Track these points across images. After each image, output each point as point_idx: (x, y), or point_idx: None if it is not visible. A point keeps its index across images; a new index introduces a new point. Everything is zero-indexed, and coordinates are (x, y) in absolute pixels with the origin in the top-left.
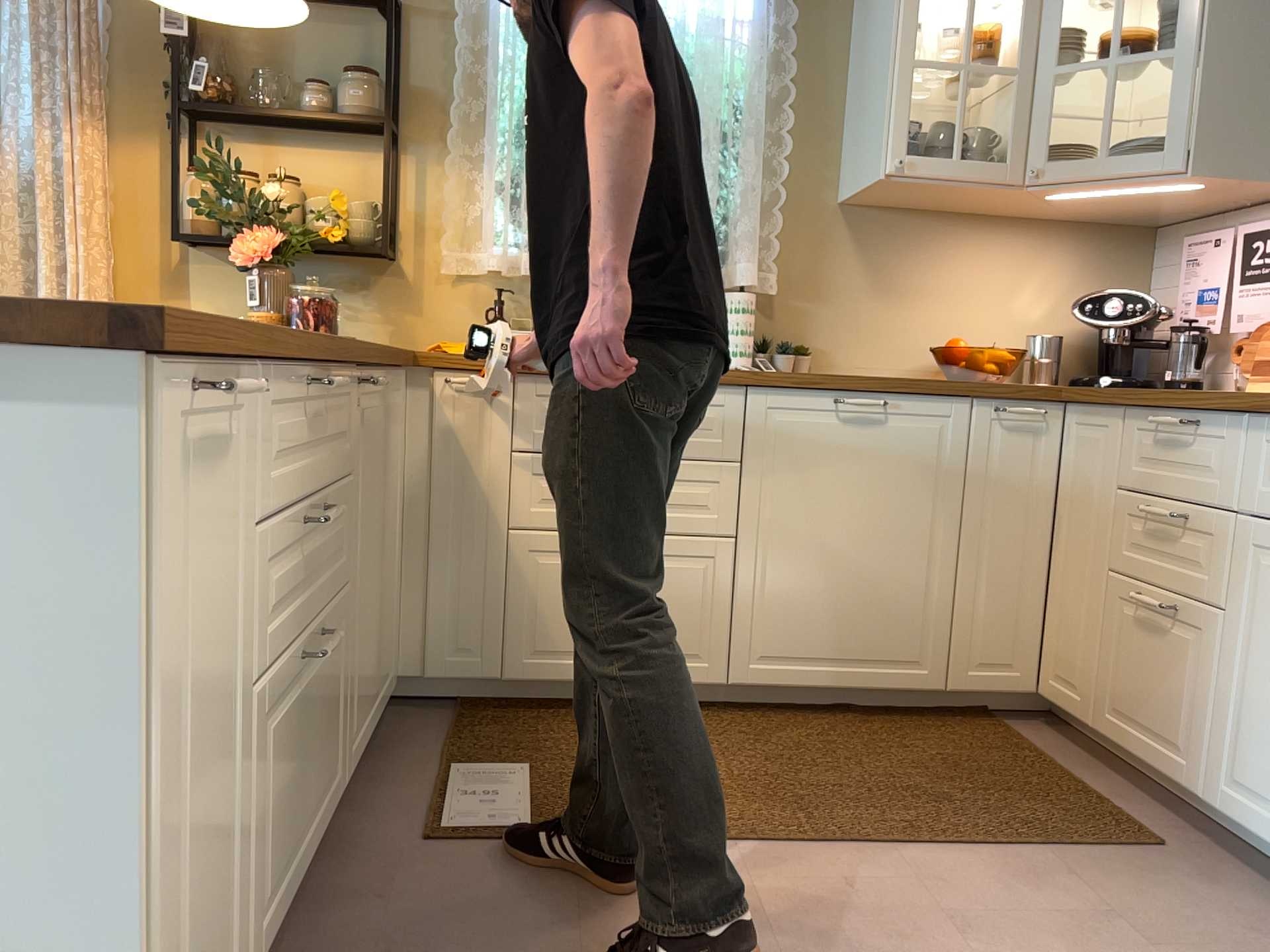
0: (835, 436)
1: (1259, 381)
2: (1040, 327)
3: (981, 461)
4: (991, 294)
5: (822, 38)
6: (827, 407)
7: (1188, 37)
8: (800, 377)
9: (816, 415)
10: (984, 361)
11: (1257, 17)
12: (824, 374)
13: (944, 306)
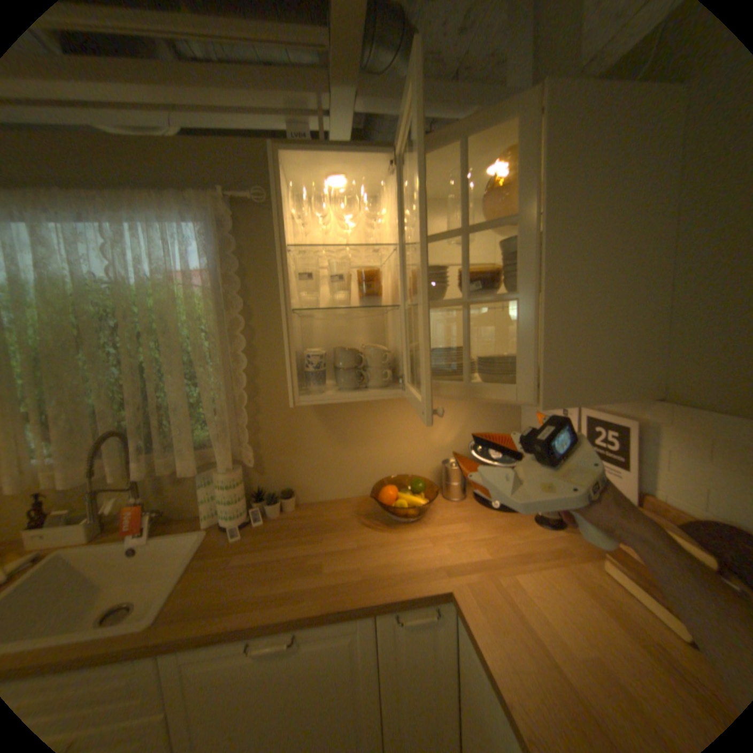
0: (250, 672)
1: (616, 565)
2: (452, 448)
3: (389, 660)
4: (416, 432)
5: (268, 275)
6: (237, 652)
7: (528, 281)
8: (202, 637)
9: (229, 660)
10: (404, 511)
11: (591, 258)
12: (244, 601)
13: (385, 445)
